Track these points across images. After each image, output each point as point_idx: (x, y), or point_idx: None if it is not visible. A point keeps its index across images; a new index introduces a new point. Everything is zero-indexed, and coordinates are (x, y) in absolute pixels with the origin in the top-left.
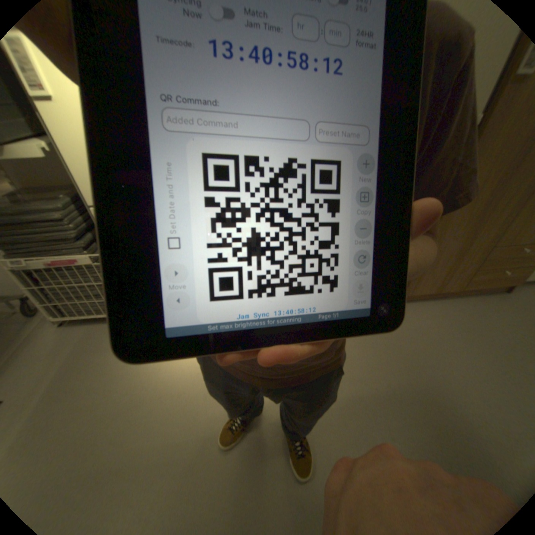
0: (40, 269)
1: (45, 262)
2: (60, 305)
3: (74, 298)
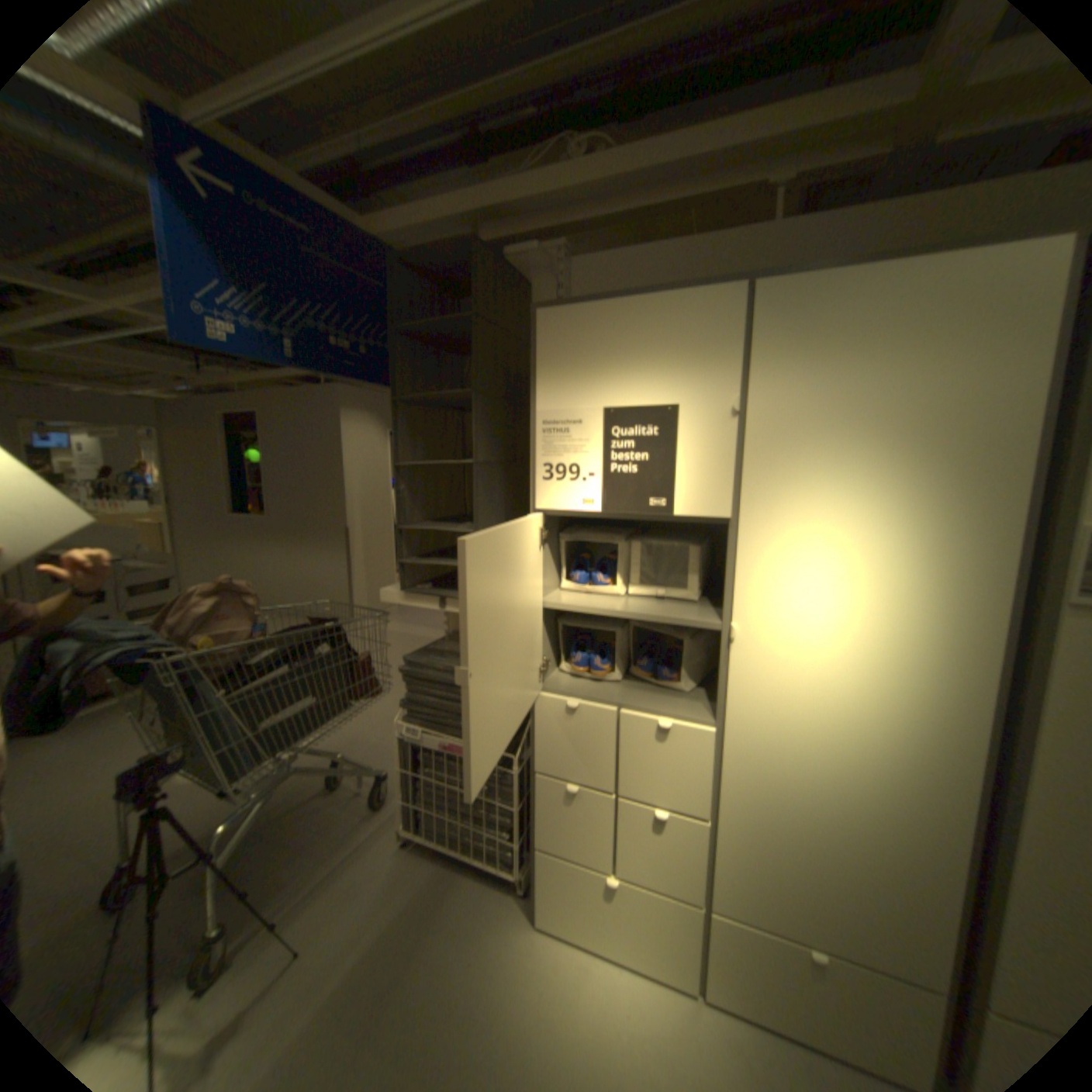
0: (432, 749)
1: (443, 741)
2: (424, 813)
3: (446, 810)
